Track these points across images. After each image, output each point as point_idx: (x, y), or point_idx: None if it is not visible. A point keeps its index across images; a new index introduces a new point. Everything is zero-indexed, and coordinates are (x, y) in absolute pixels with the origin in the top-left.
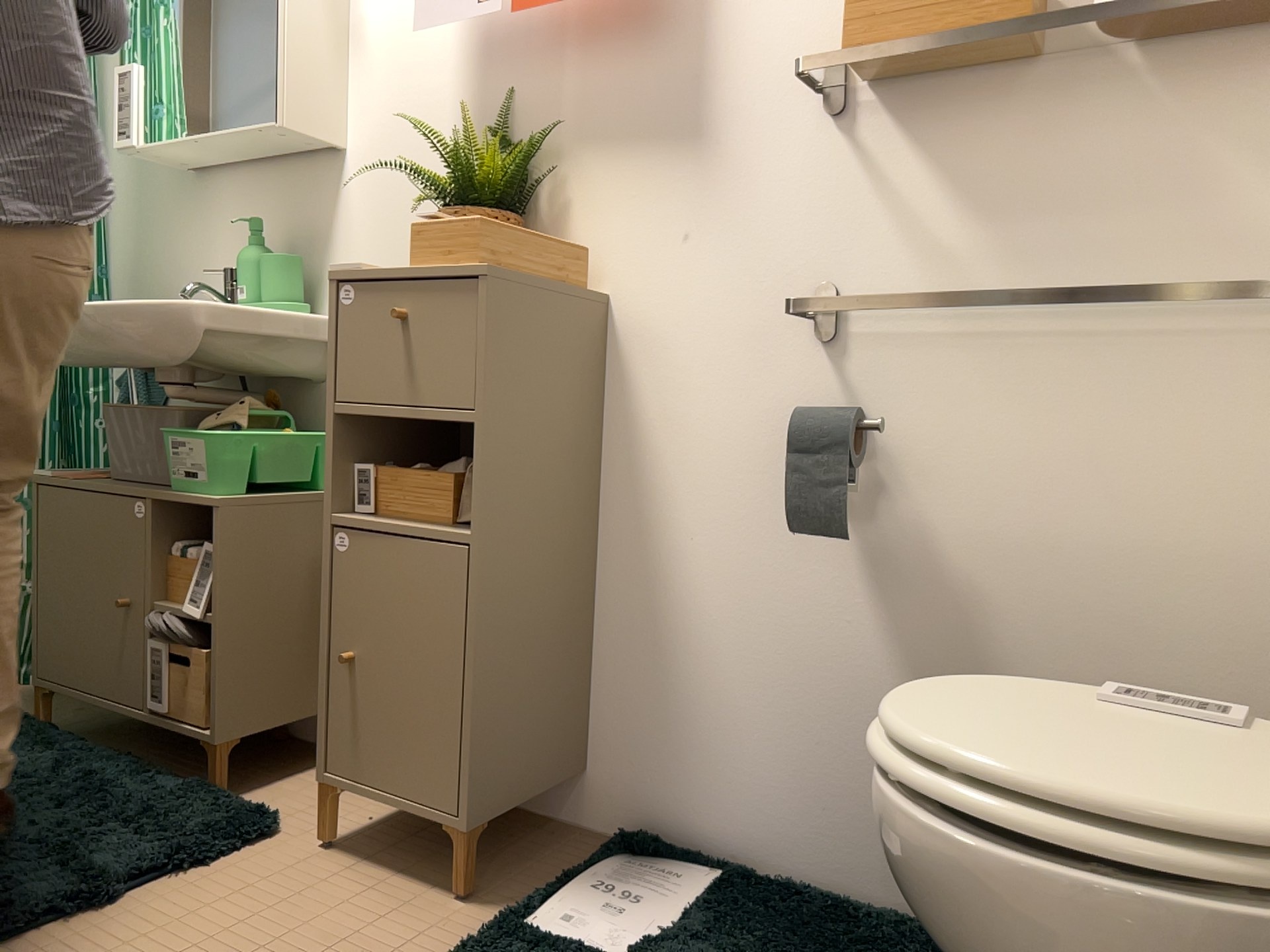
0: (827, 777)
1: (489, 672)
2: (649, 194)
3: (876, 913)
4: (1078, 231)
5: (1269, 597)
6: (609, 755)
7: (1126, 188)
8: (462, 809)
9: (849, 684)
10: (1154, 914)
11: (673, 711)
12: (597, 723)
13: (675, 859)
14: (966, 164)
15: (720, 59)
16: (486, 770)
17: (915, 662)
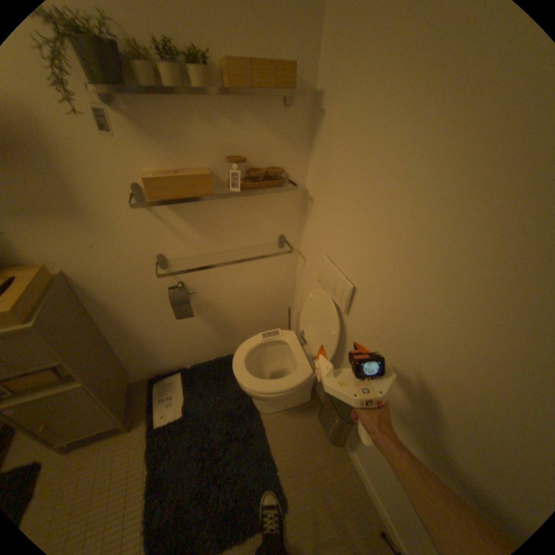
0: (195, 346)
1: (107, 398)
2: (63, 233)
3: (214, 361)
4: (228, 233)
5: (271, 290)
6: (134, 368)
7: (238, 222)
8: (118, 422)
9: (196, 331)
10: (293, 390)
11: (150, 354)
12: (126, 365)
13: (167, 378)
14: (195, 218)
15: (73, 179)
16: (118, 411)
17: (209, 322)
